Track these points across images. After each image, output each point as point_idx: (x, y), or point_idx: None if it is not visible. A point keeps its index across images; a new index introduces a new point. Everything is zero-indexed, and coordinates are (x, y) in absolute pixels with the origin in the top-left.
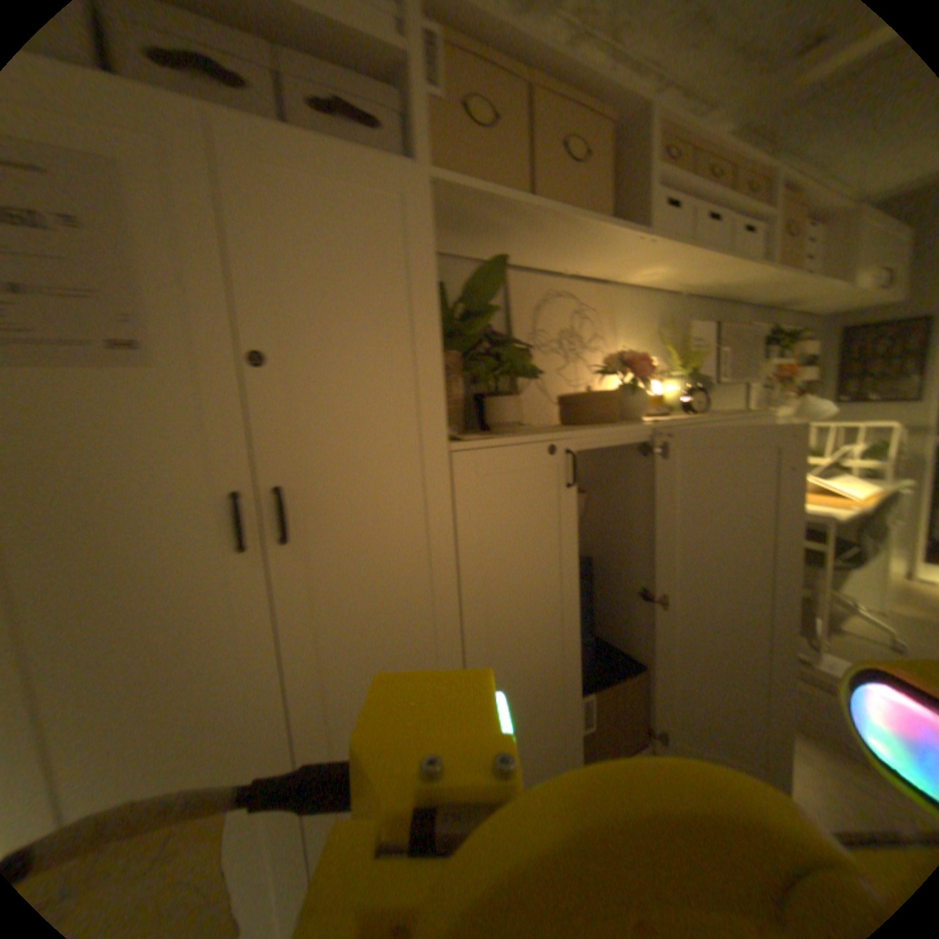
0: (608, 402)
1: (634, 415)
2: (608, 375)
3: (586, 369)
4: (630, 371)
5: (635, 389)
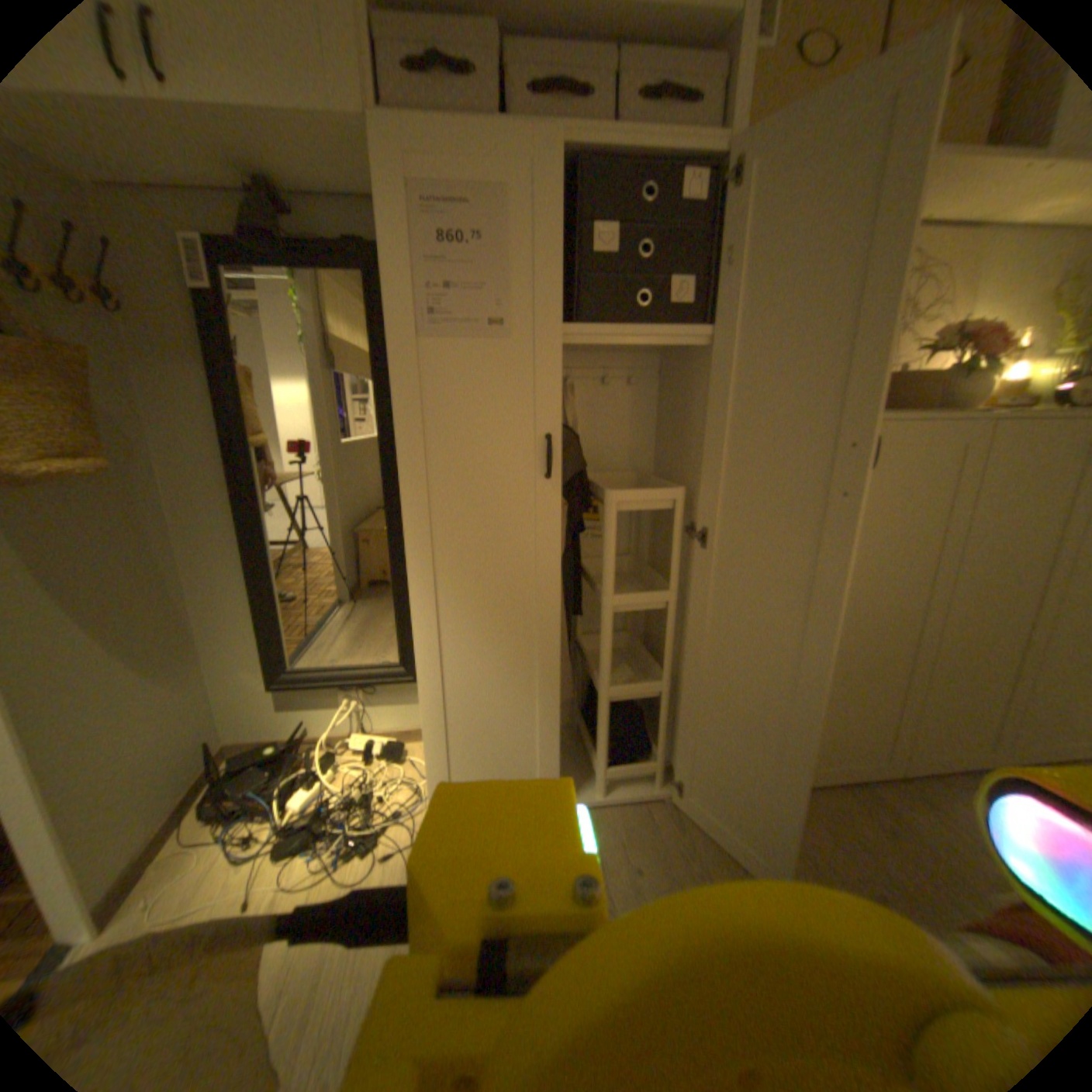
0: (923, 385)
1: (963, 404)
2: (937, 352)
3: (910, 345)
4: (971, 347)
5: (972, 372)
